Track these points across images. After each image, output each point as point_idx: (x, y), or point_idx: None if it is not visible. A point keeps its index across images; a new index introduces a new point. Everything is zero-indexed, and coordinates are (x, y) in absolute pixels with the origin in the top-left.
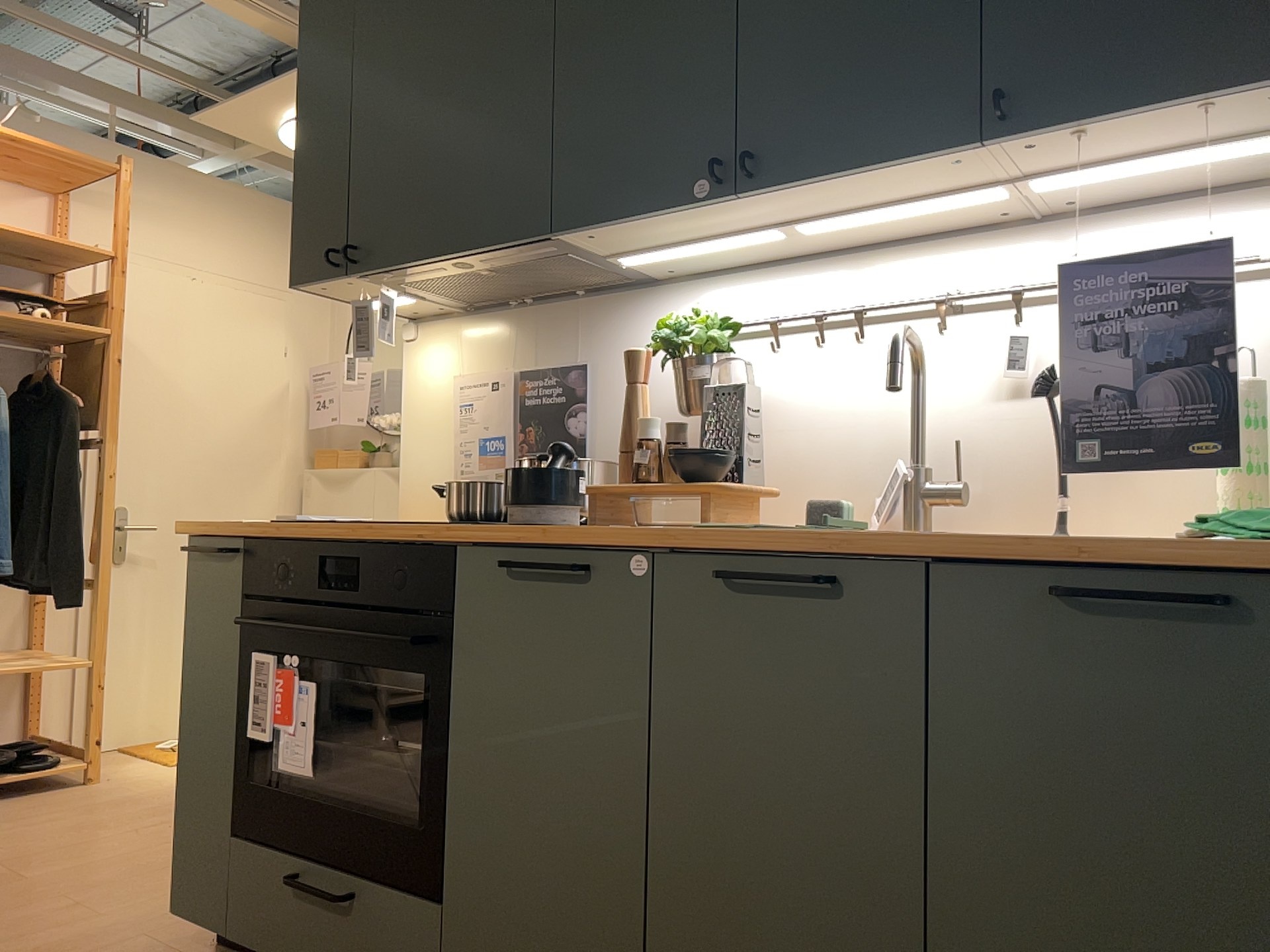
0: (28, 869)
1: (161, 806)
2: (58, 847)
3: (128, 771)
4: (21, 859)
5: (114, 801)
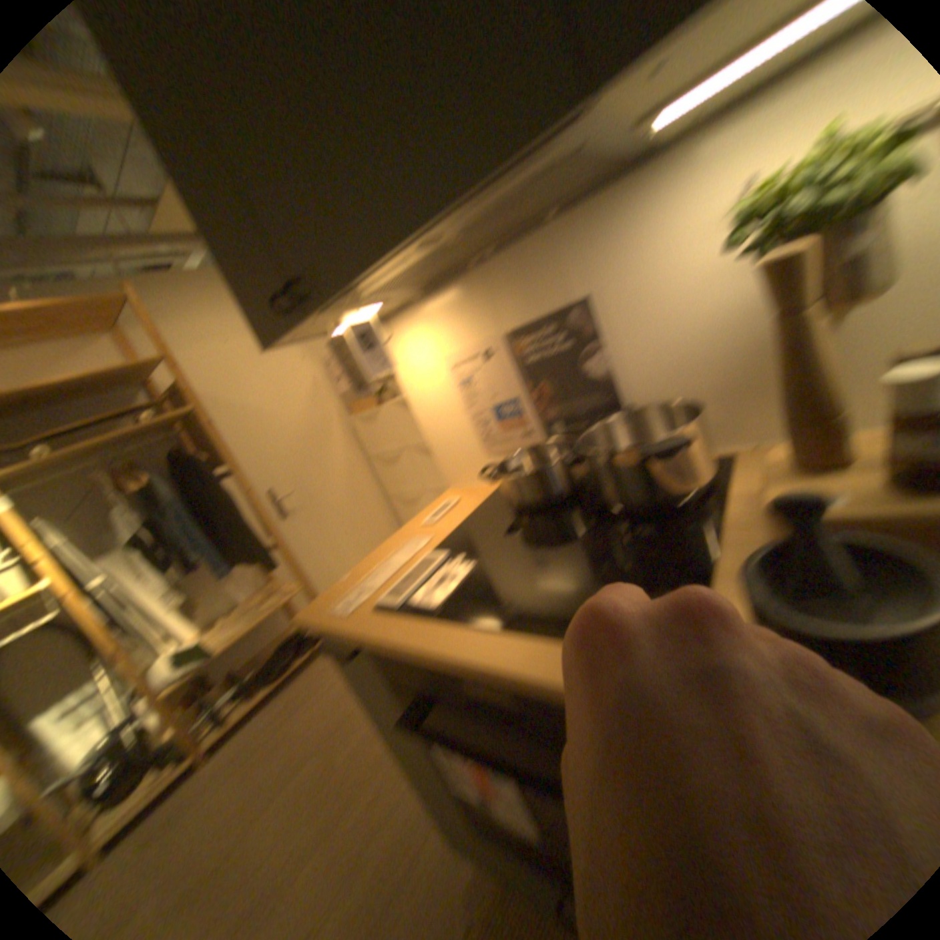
0: (333, 759)
1: None
2: (341, 723)
3: None
4: (326, 747)
5: None
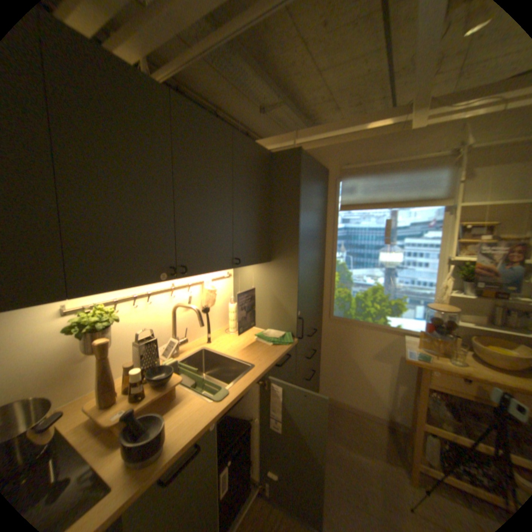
0: None
1: None
2: None
3: None
4: None
5: None
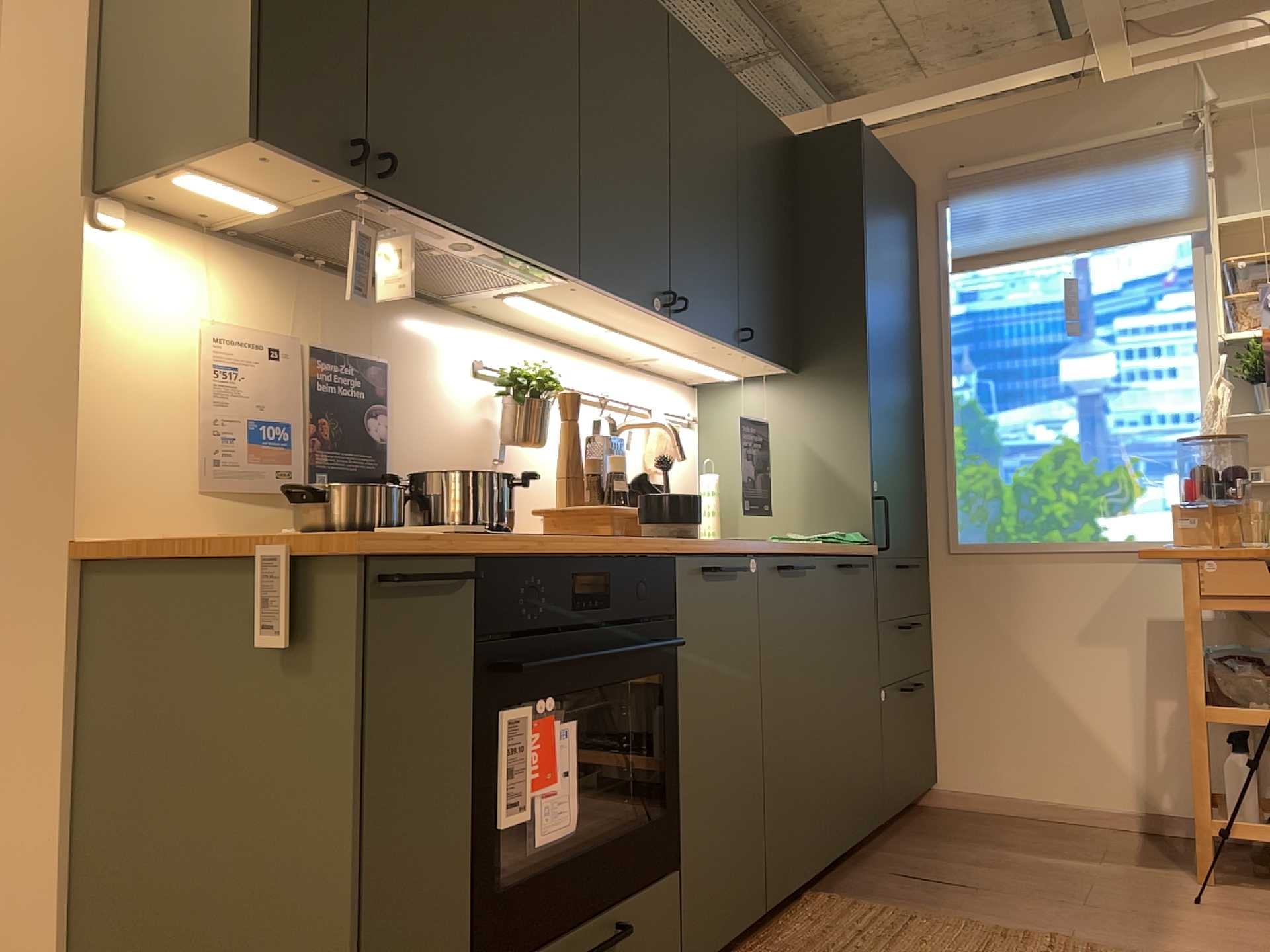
0: None
1: None
2: None
3: None
4: None
5: None
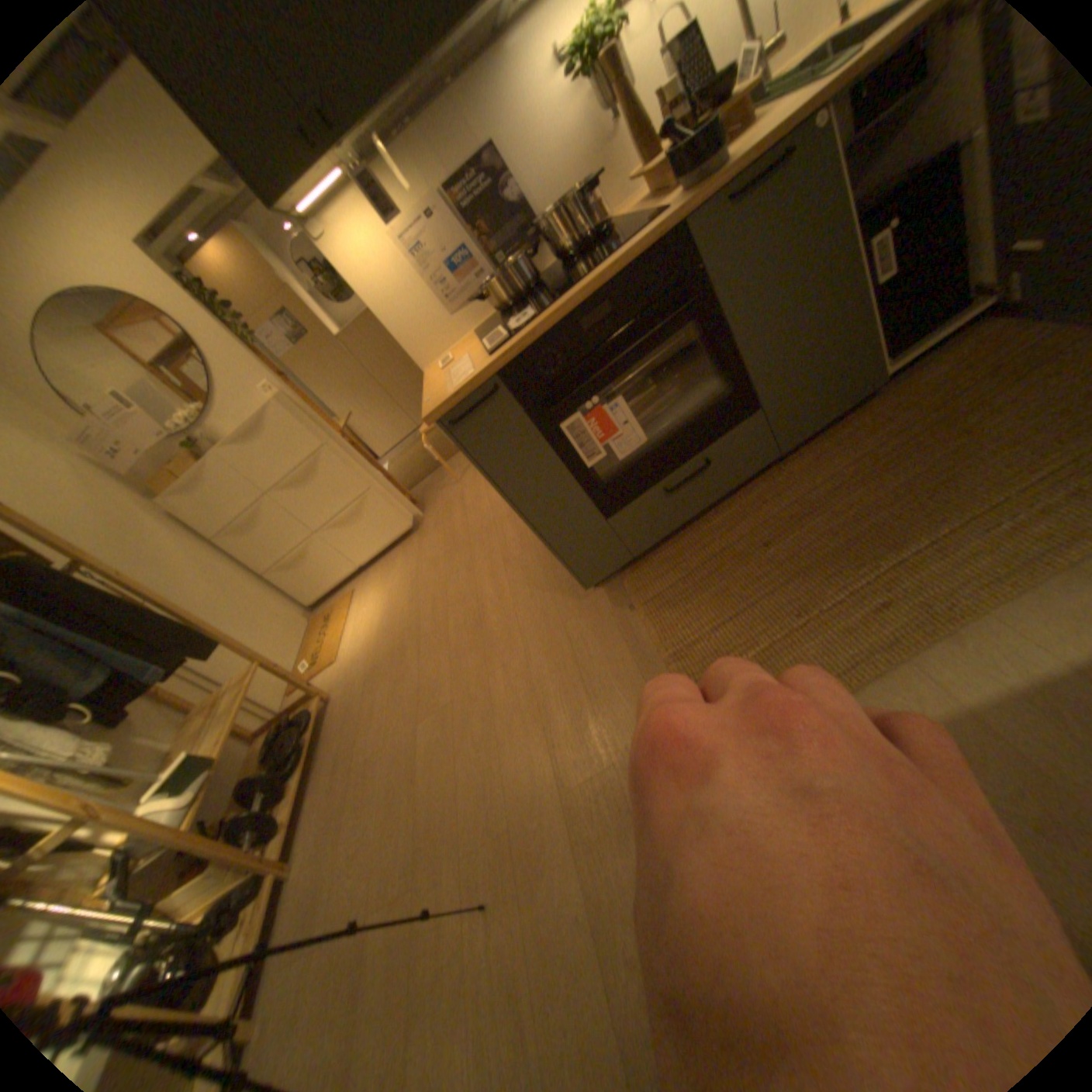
0: (437, 701)
1: (392, 652)
2: (414, 693)
3: (324, 682)
4: (419, 709)
5: (366, 678)
